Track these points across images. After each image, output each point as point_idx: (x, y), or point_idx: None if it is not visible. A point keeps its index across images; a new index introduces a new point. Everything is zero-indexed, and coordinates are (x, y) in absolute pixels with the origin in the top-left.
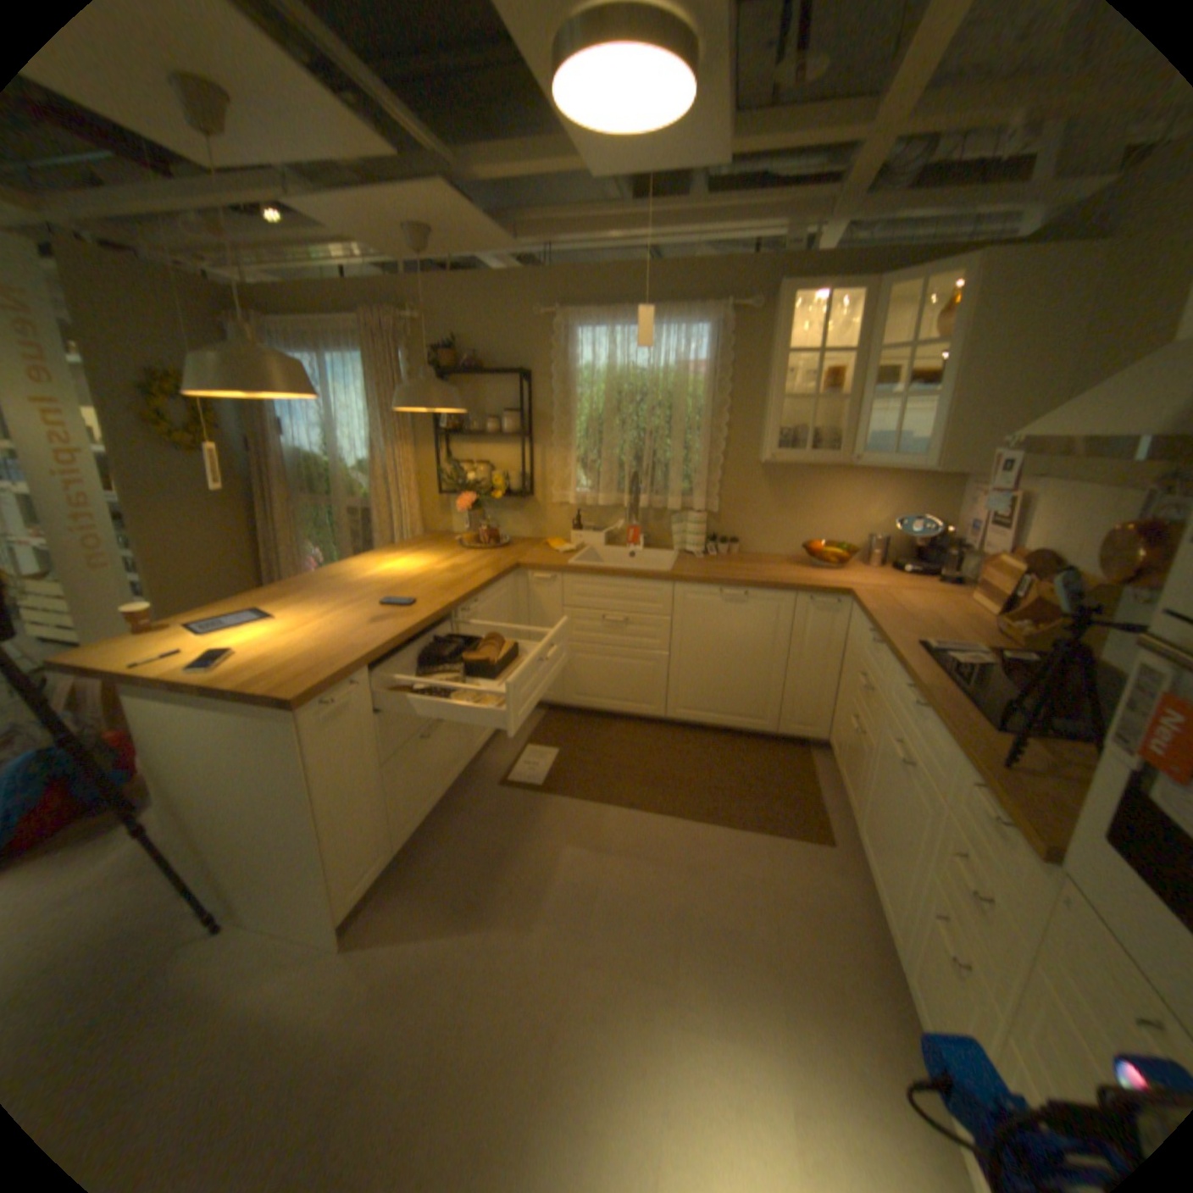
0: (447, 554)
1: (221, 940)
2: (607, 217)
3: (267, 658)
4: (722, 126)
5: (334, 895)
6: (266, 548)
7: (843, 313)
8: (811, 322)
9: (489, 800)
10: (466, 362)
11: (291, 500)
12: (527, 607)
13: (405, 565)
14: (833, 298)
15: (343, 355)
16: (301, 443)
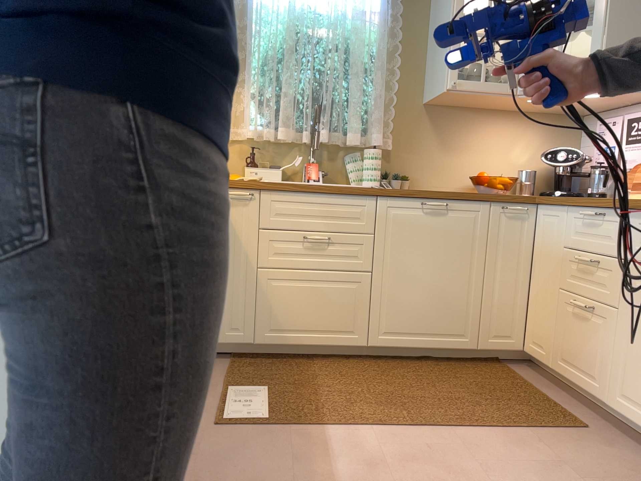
0: None
1: None
2: None
3: None
4: None
5: None
6: None
7: None
8: None
9: (208, 440)
10: None
11: None
12: None
13: None
14: None
15: None
16: None
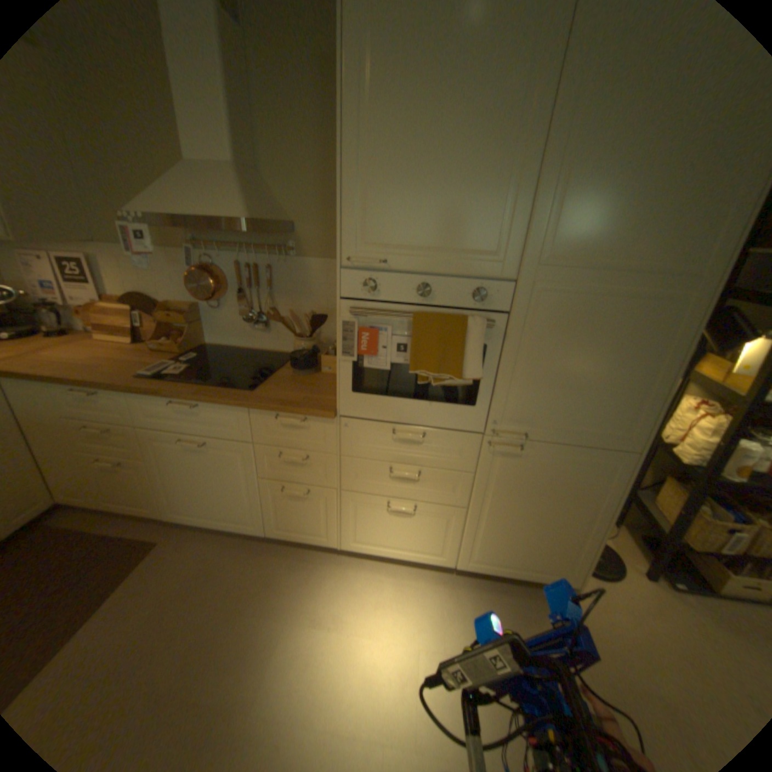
0: None
1: None
2: None
3: None
4: None
5: None
6: None
7: None
8: None
9: None
10: None
11: None
12: None
13: None
14: None
15: None
16: None
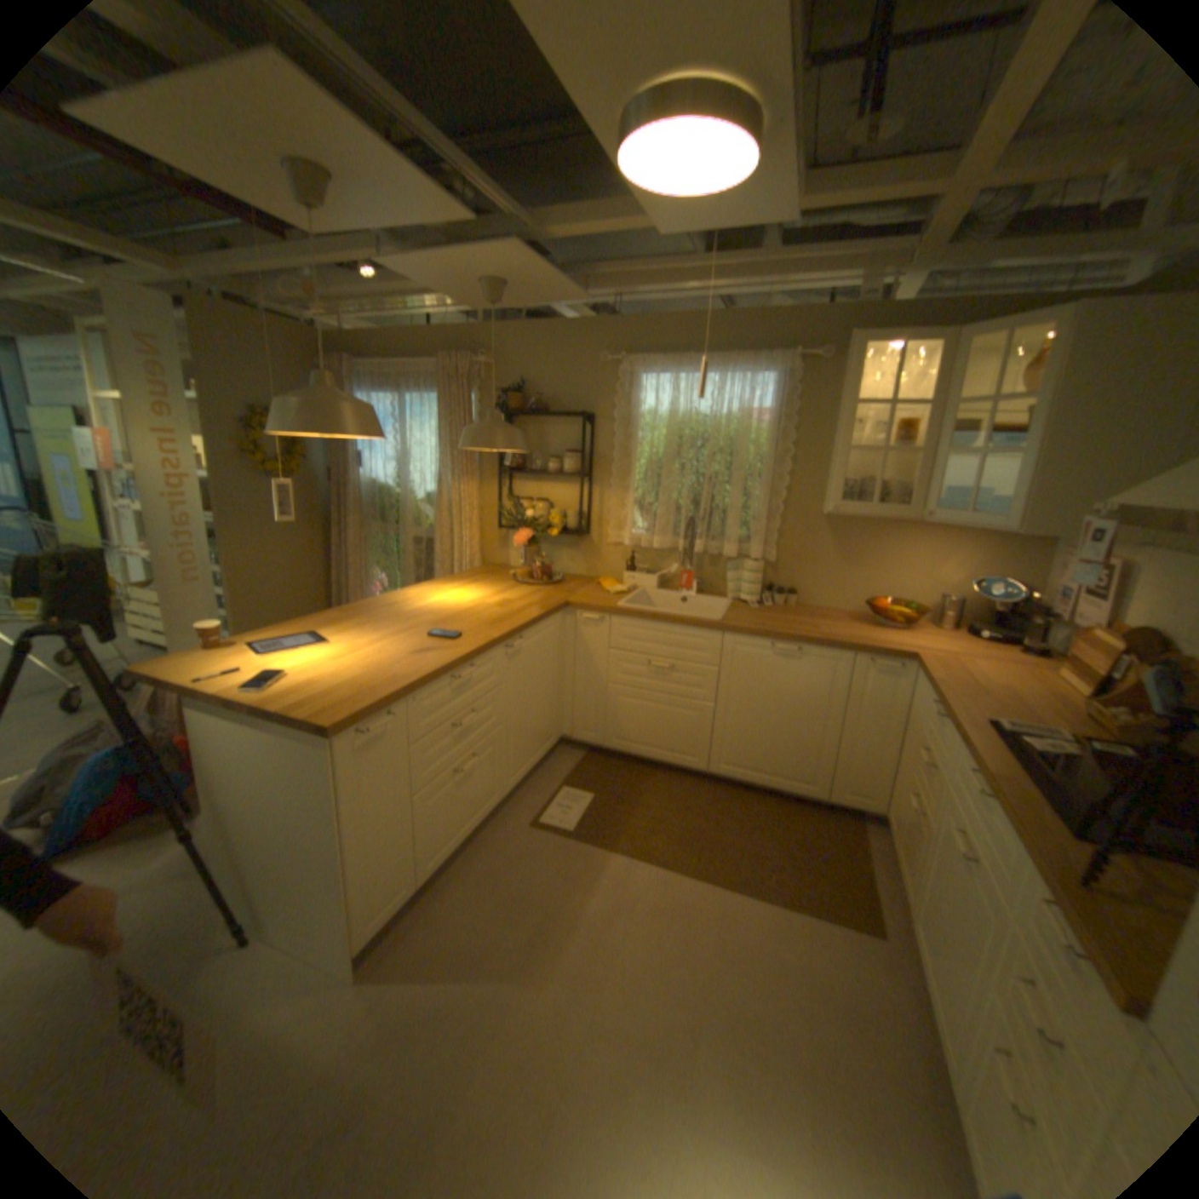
0: (500, 588)
1: (247, 955)
2: (678, 269)
3: (315, 682)
4: (790, 185)
5: (354, 925)
6: (338, 571)
7: (920, 363)
8: (885, 371)
9: (519, 841)
10: (534, 404)
11: (365, 527)
12: (574, 646)
13: (460, 596)
14: (910, 348)
15: (422, 395)
16: (378, 474)
